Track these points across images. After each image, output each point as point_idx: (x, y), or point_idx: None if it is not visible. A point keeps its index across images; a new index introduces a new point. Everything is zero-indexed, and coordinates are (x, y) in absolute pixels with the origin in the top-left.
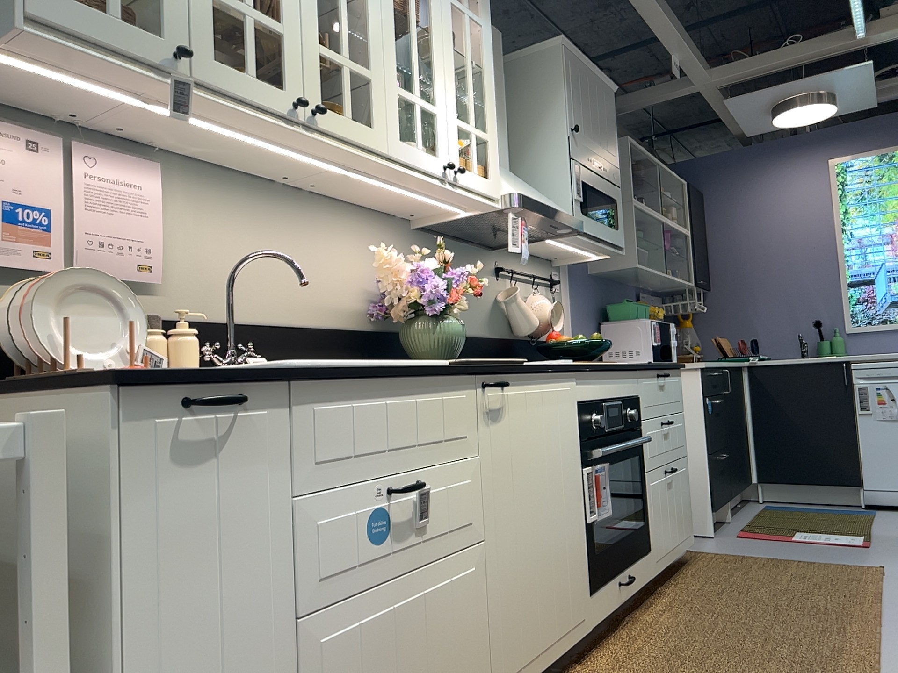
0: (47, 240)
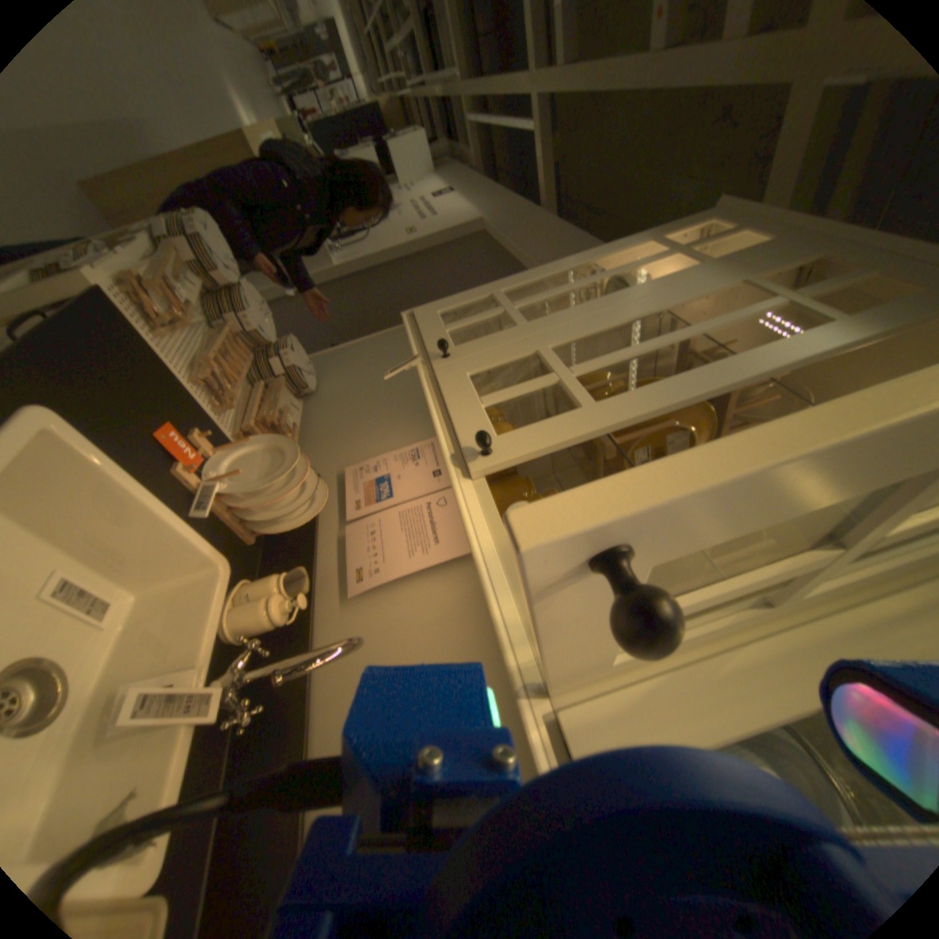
0: (370, 509)
